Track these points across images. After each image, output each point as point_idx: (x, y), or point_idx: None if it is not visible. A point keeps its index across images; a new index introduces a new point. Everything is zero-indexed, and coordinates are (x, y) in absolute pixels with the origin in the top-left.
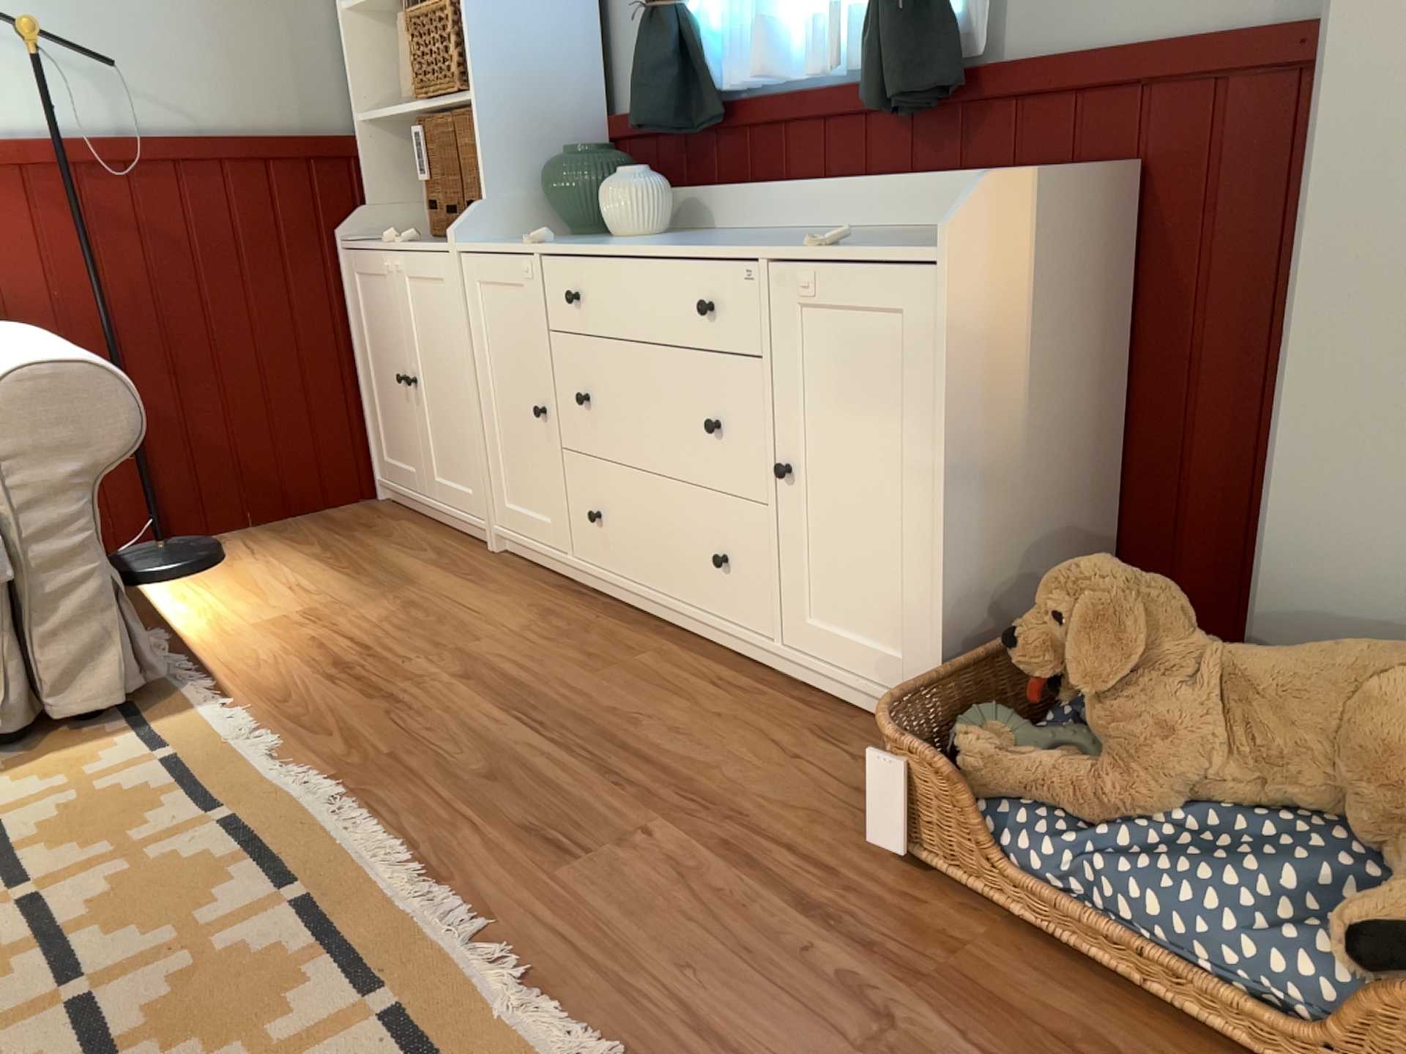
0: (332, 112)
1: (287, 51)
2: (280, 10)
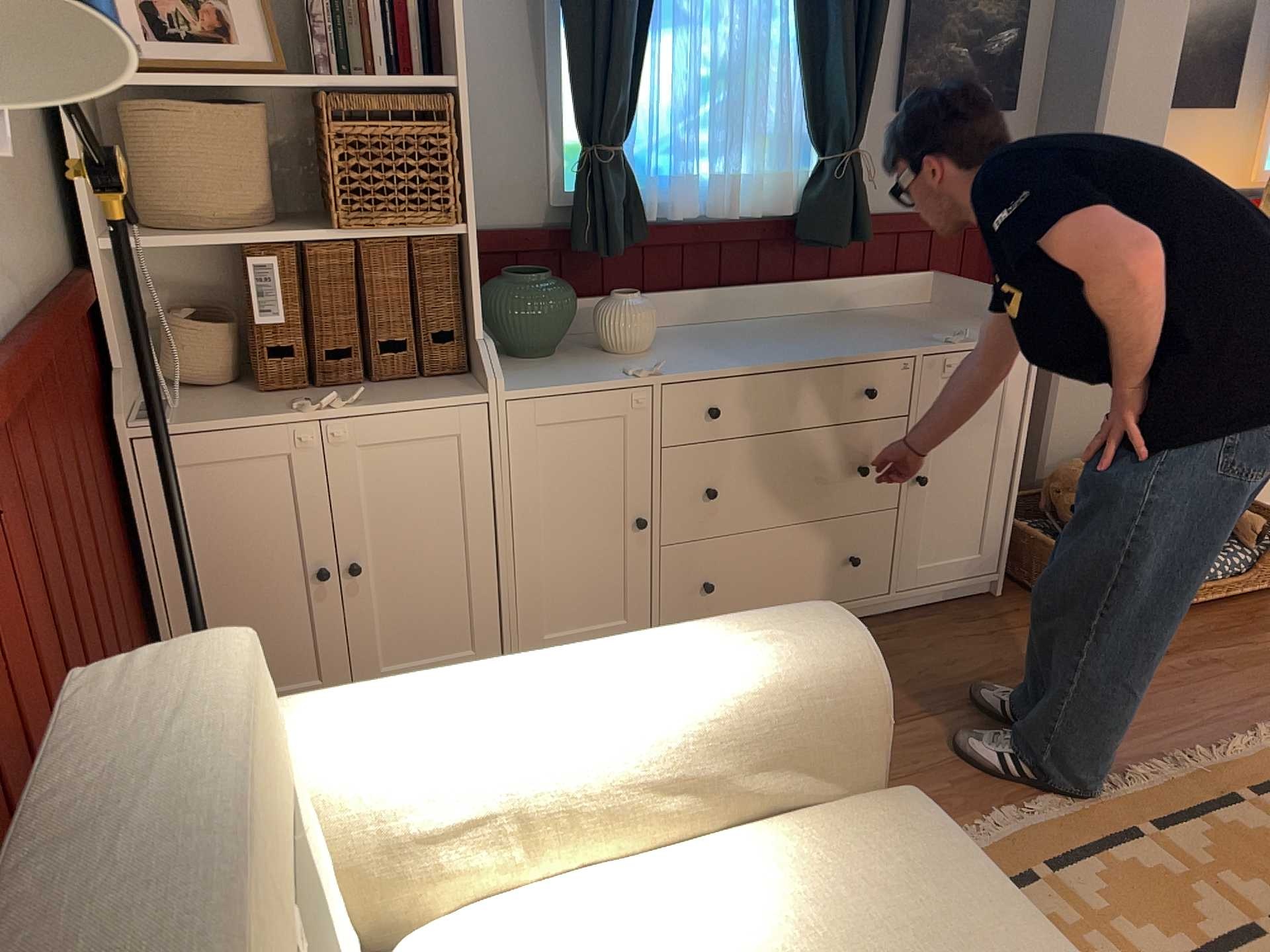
0: (59, 236)
1: (26, 147)
2: None
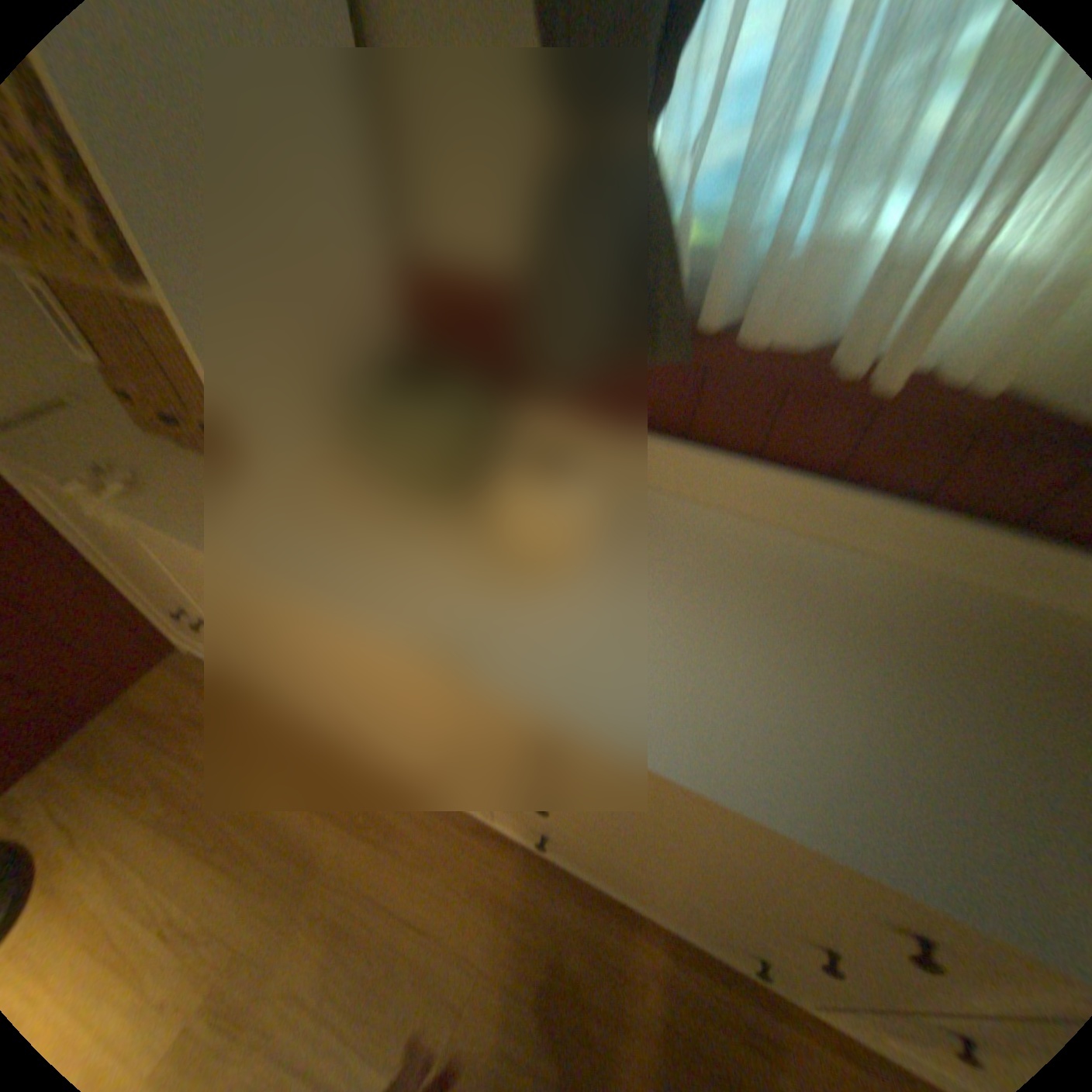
0: None
1: None
2: None
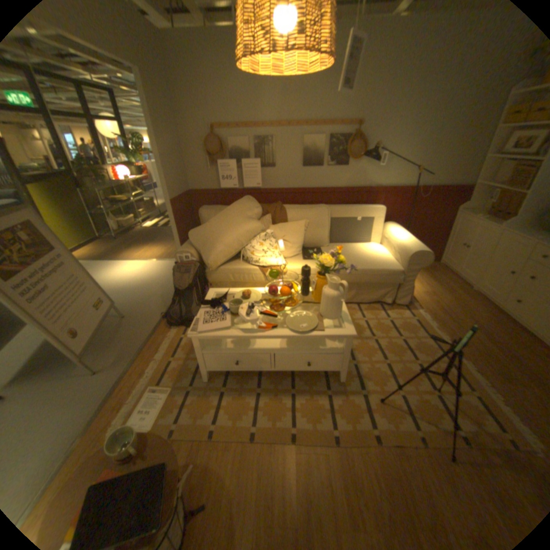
0: (471, 179)
1: (467, 165)
2: (470, 155)
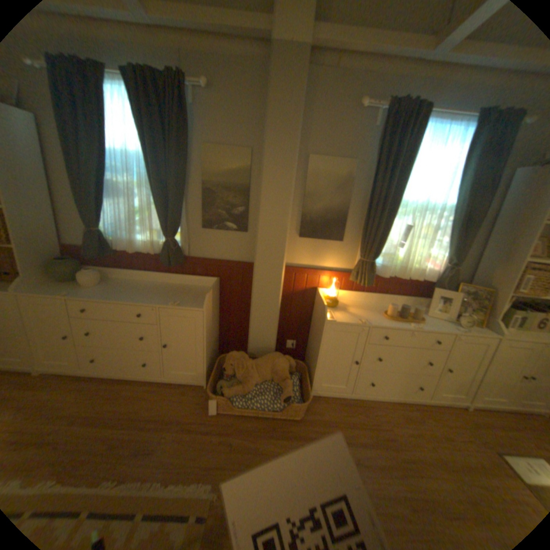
0: None
1: None
2: None
